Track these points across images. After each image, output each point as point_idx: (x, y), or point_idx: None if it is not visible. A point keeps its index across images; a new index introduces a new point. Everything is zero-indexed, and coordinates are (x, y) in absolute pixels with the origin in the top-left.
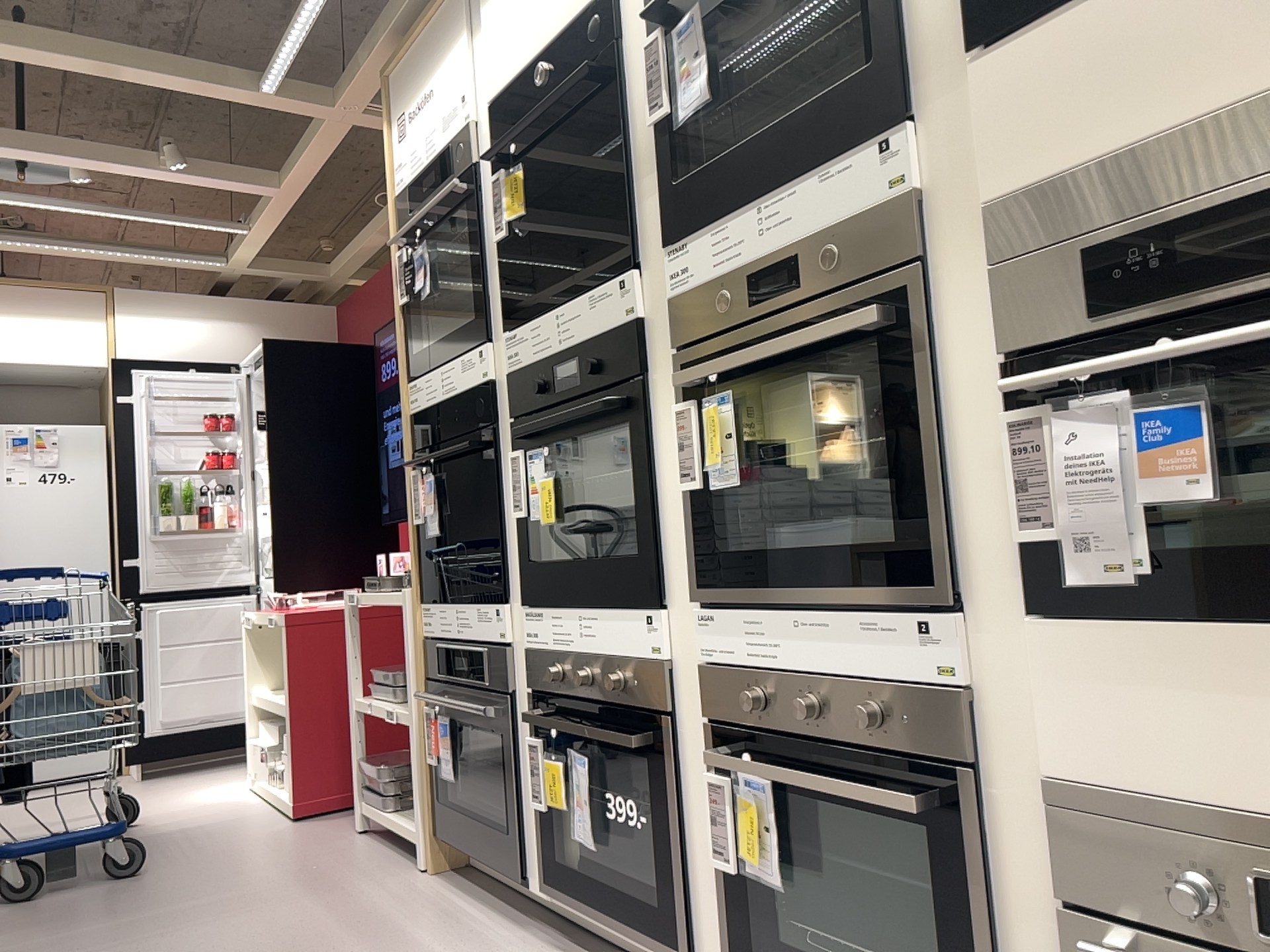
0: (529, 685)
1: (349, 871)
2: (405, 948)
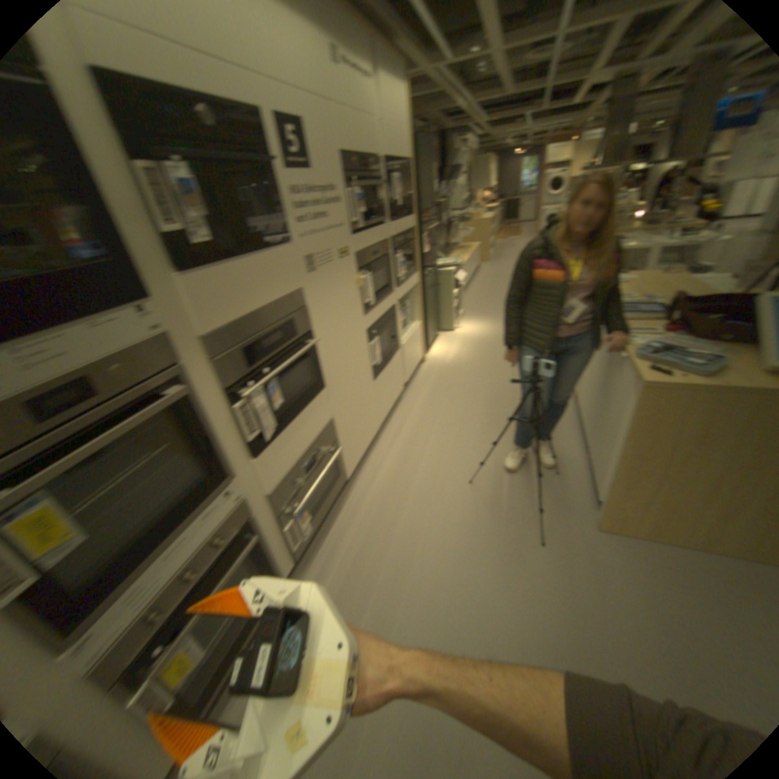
0: None
1: None
2: None
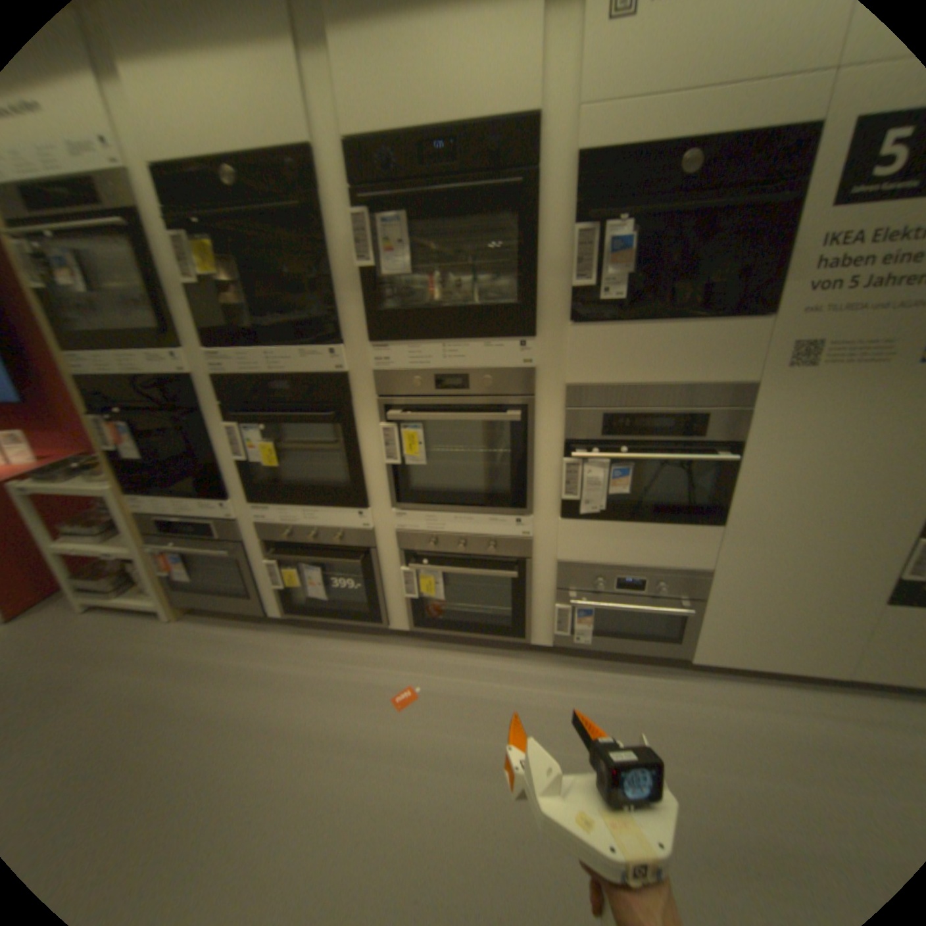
0: (254, 538)
1: (109, 645)
2: (212, 673)
